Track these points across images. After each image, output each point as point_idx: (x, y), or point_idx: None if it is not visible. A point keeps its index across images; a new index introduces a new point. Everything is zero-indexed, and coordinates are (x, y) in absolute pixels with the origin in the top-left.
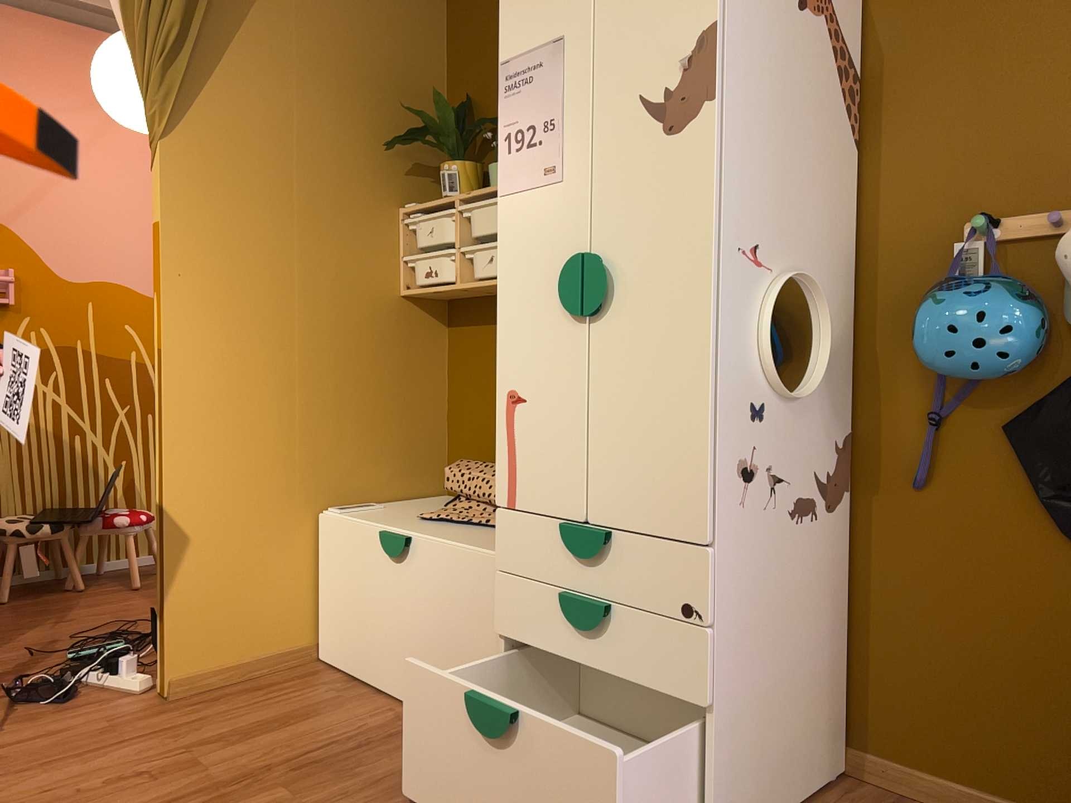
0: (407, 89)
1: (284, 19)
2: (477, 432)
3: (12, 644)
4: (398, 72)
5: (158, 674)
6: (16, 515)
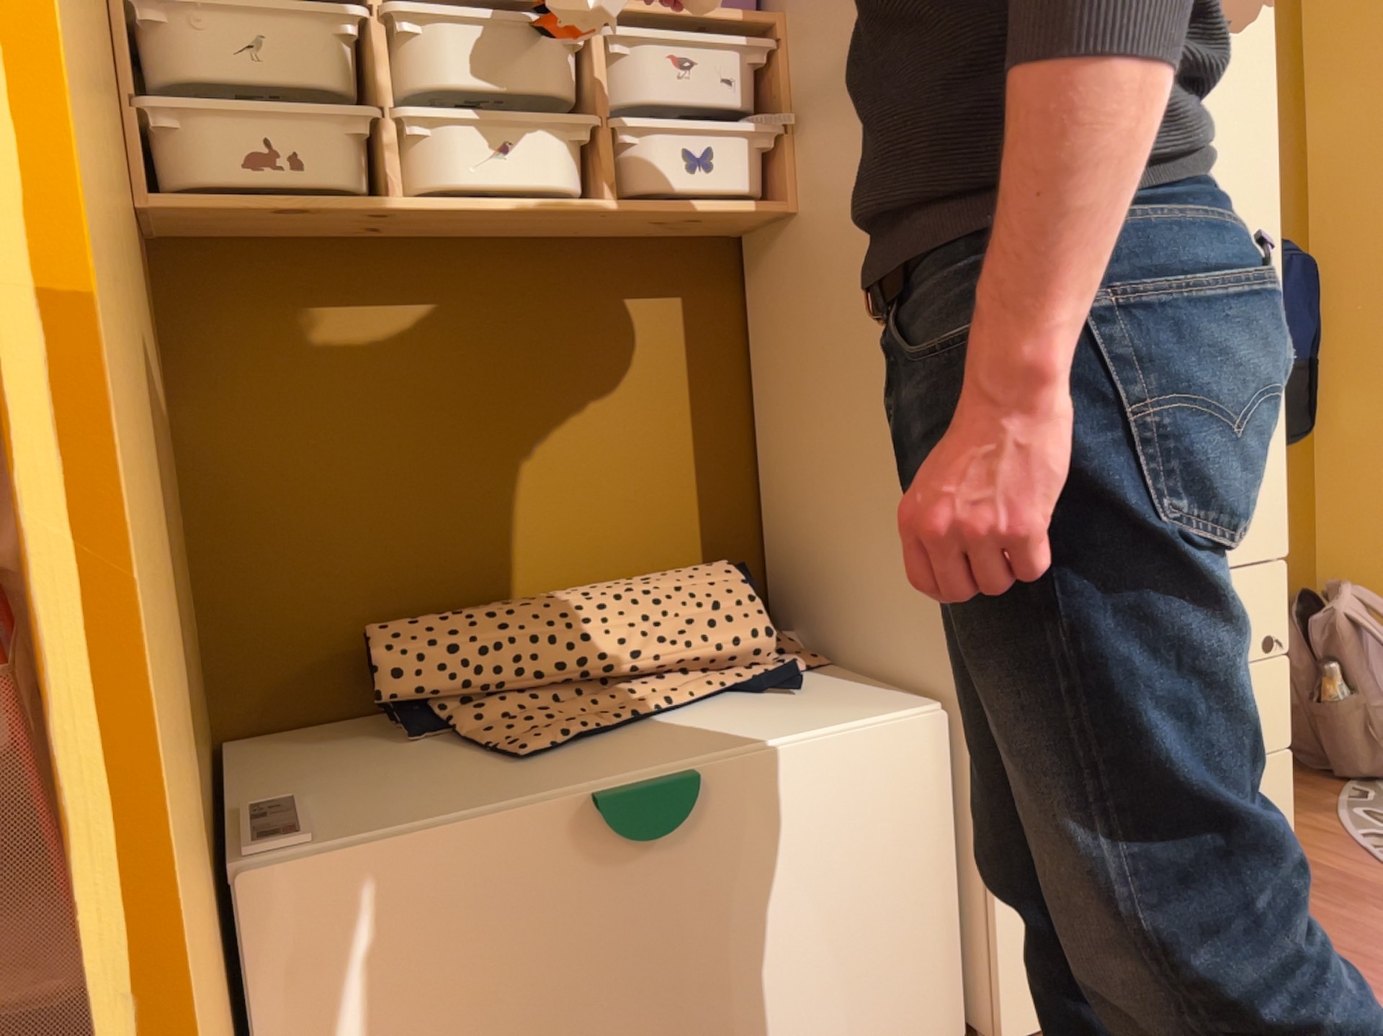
0: None
1: None
2: (324, 561)
3: None
4: None
5: None
6: None
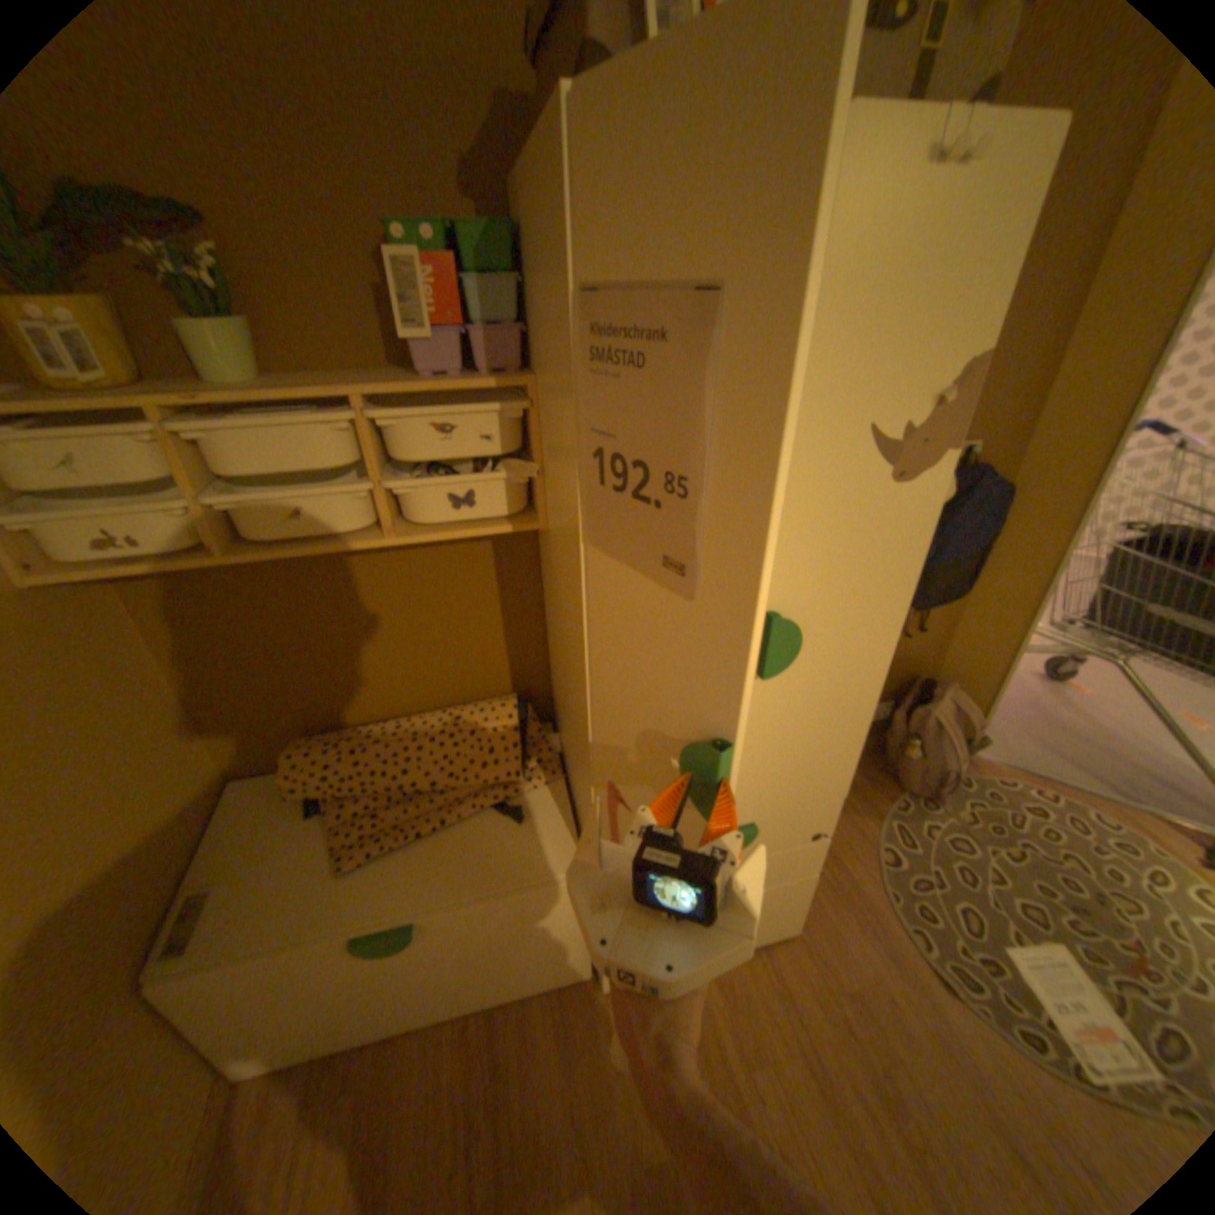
0: None
1: None
2: (264, 702)
3: None
4: None
5: None
6: None
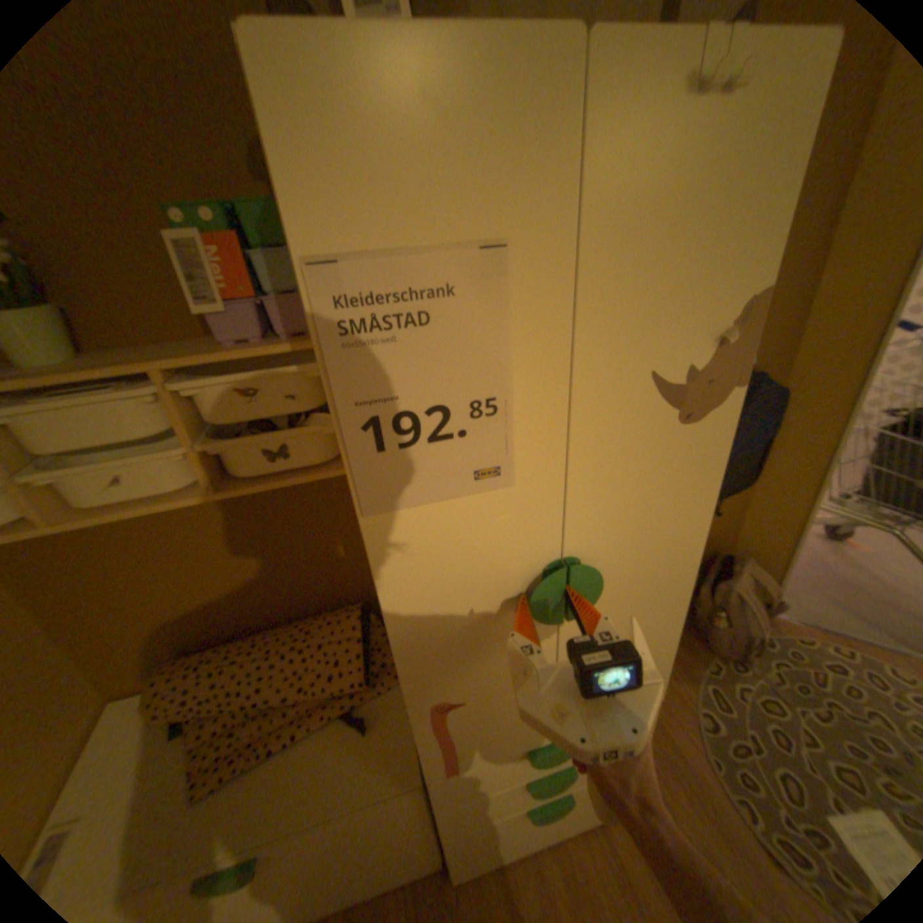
0: None
1: None
2: (132, 631)
3: None
4: None
5: None
6: None
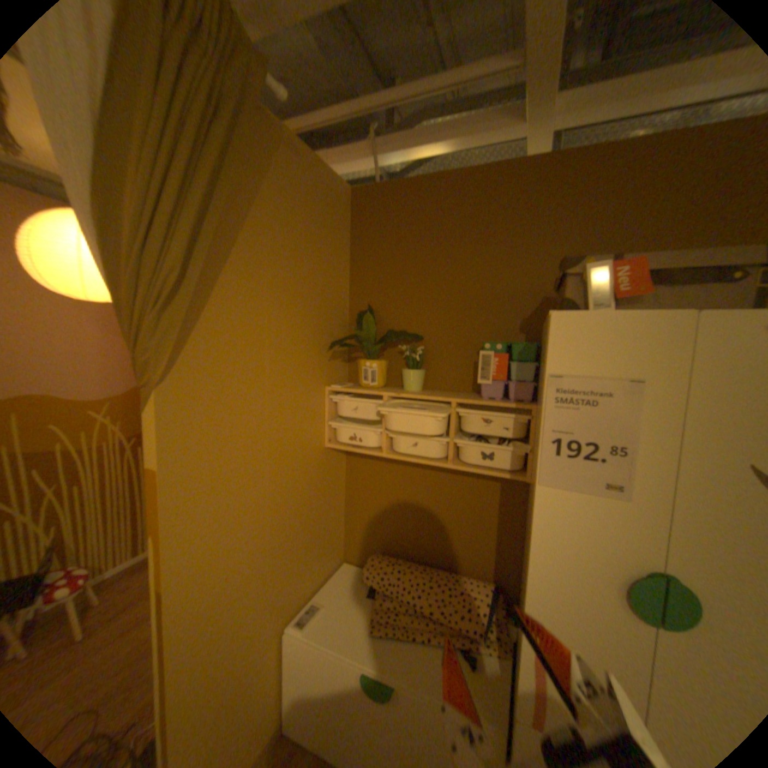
0: (330, 298)
1: (258, 249)
2: (373, 528)
3: None
4: (326, 286)
5: None
6: None
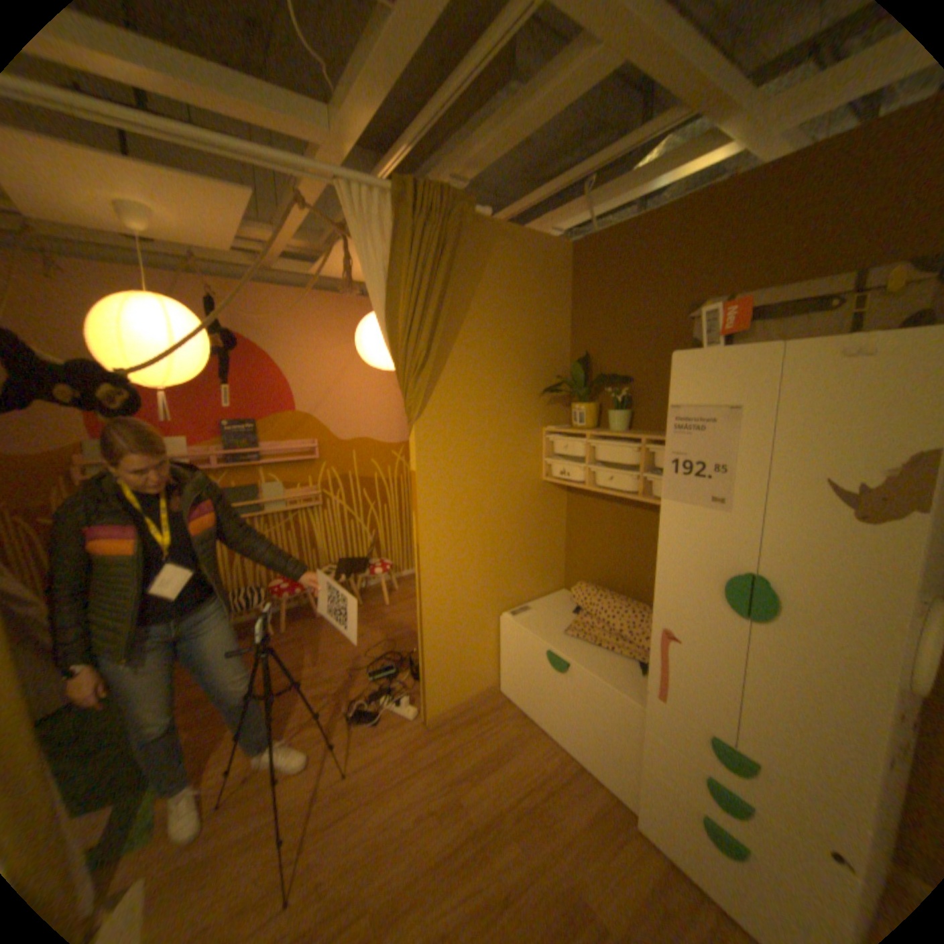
0: (547, 350)
1: (478, 323)
2: (588, 560)
3: (338, 660)
4: (542, 340)
5: (422, 712)
6: (326, 567)
